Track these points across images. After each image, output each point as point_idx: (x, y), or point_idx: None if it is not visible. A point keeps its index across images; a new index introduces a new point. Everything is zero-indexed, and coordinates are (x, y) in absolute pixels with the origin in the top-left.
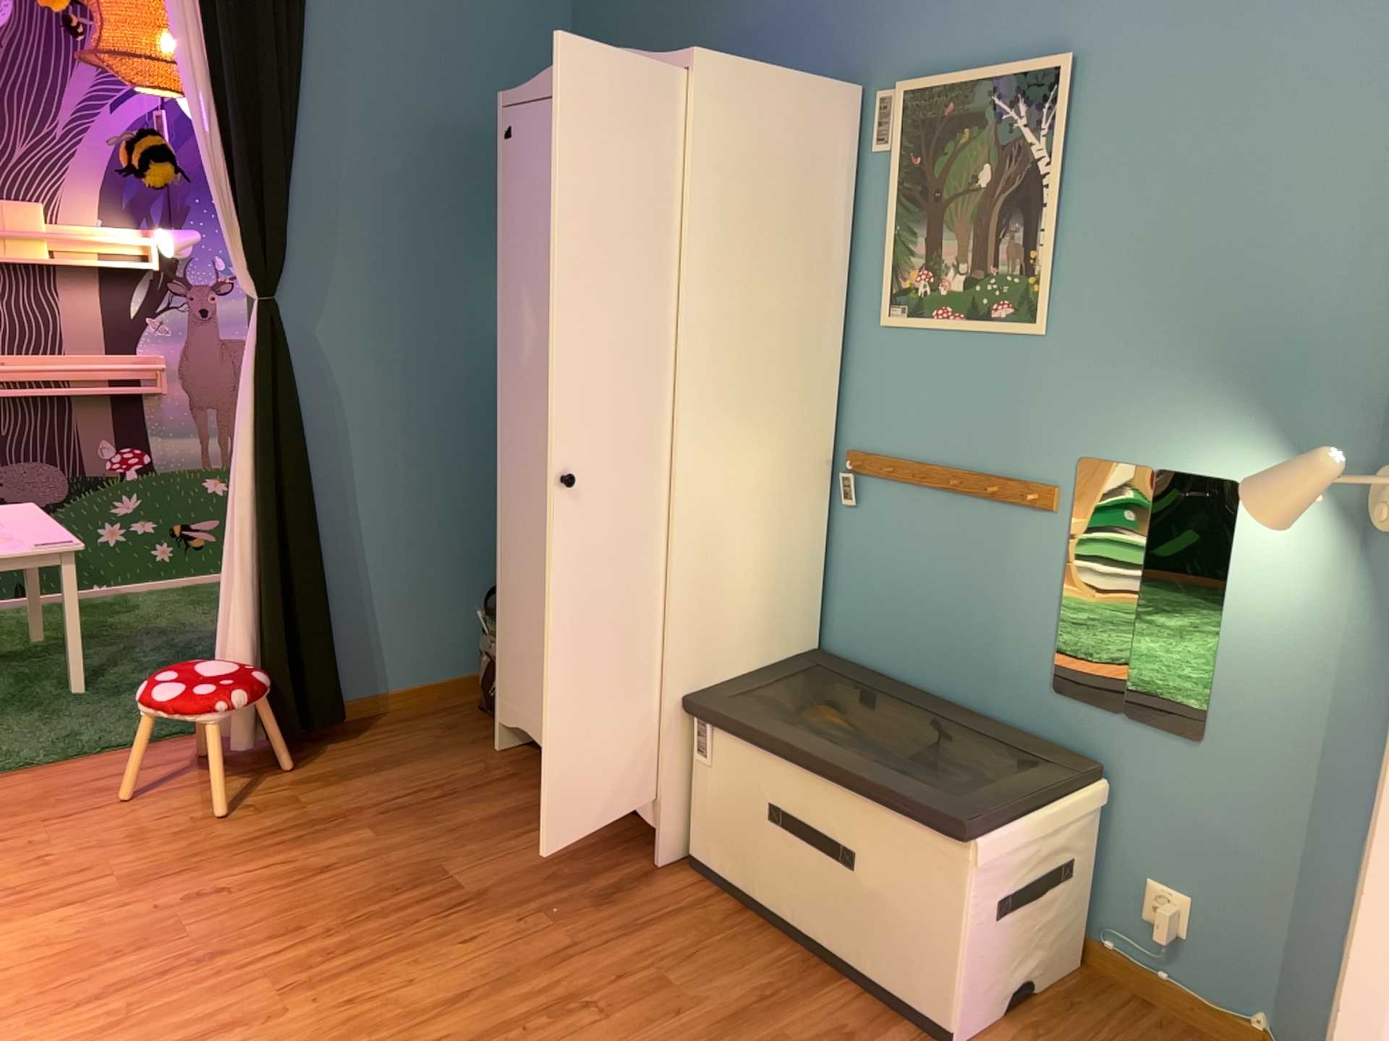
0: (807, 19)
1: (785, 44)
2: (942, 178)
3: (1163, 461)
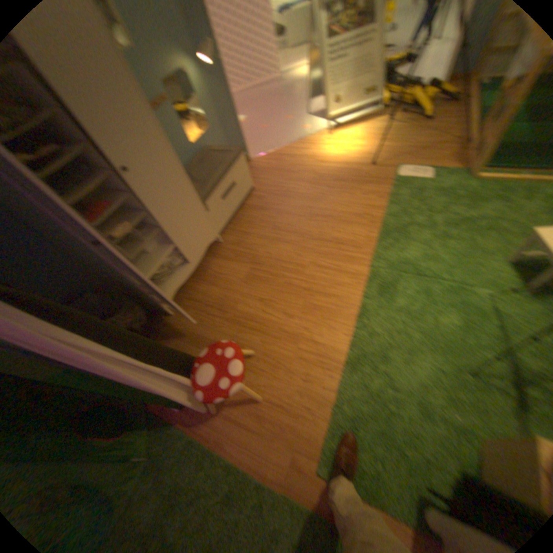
0: None
1: None
2: None
3: (169, 69)
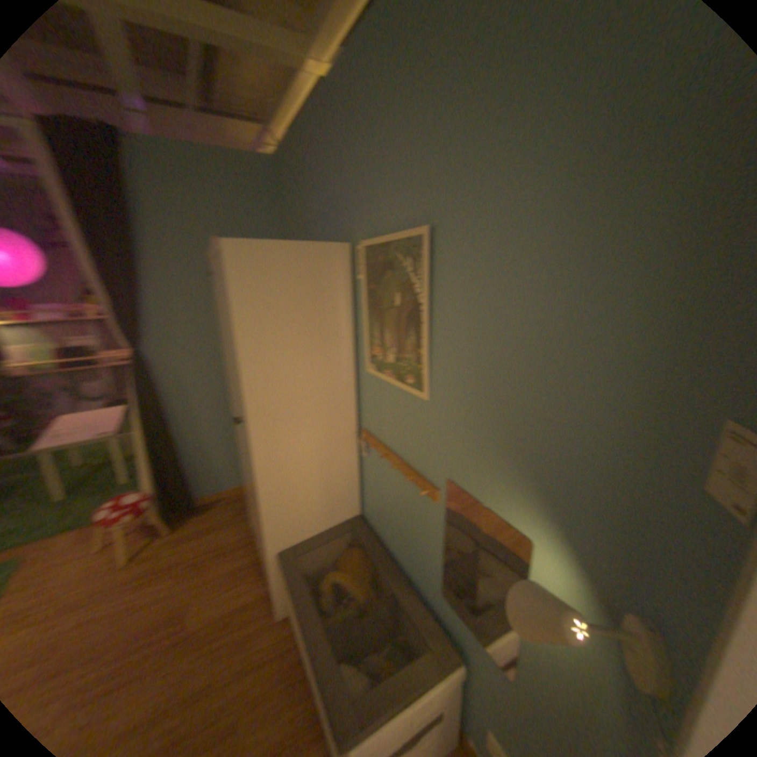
0: (331, 204)
1: (326, 218)
2: (381, 297)
3: (488, 503)
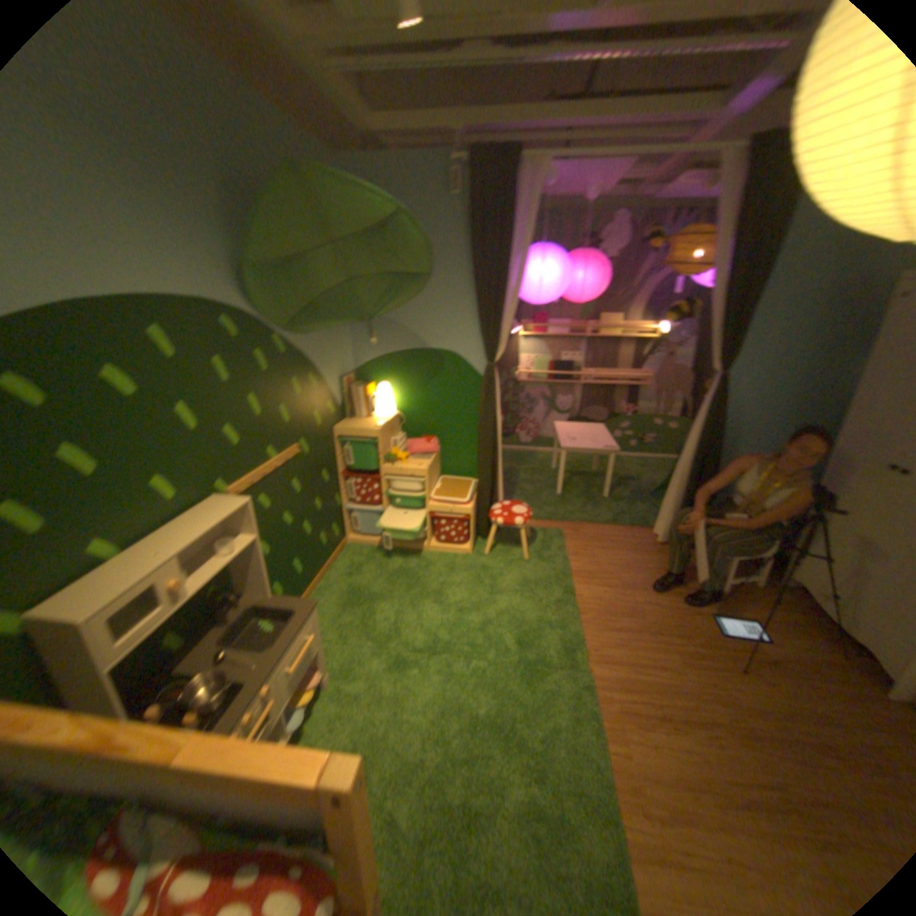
0: None
1: None
2: None
3: None
